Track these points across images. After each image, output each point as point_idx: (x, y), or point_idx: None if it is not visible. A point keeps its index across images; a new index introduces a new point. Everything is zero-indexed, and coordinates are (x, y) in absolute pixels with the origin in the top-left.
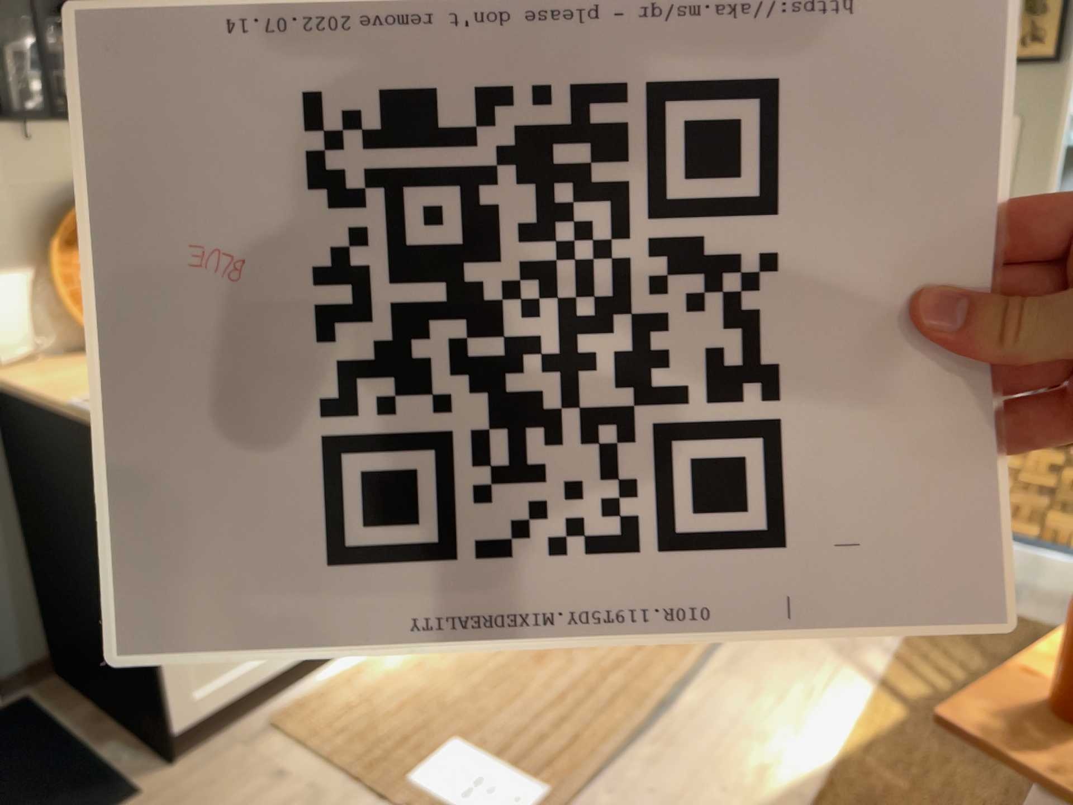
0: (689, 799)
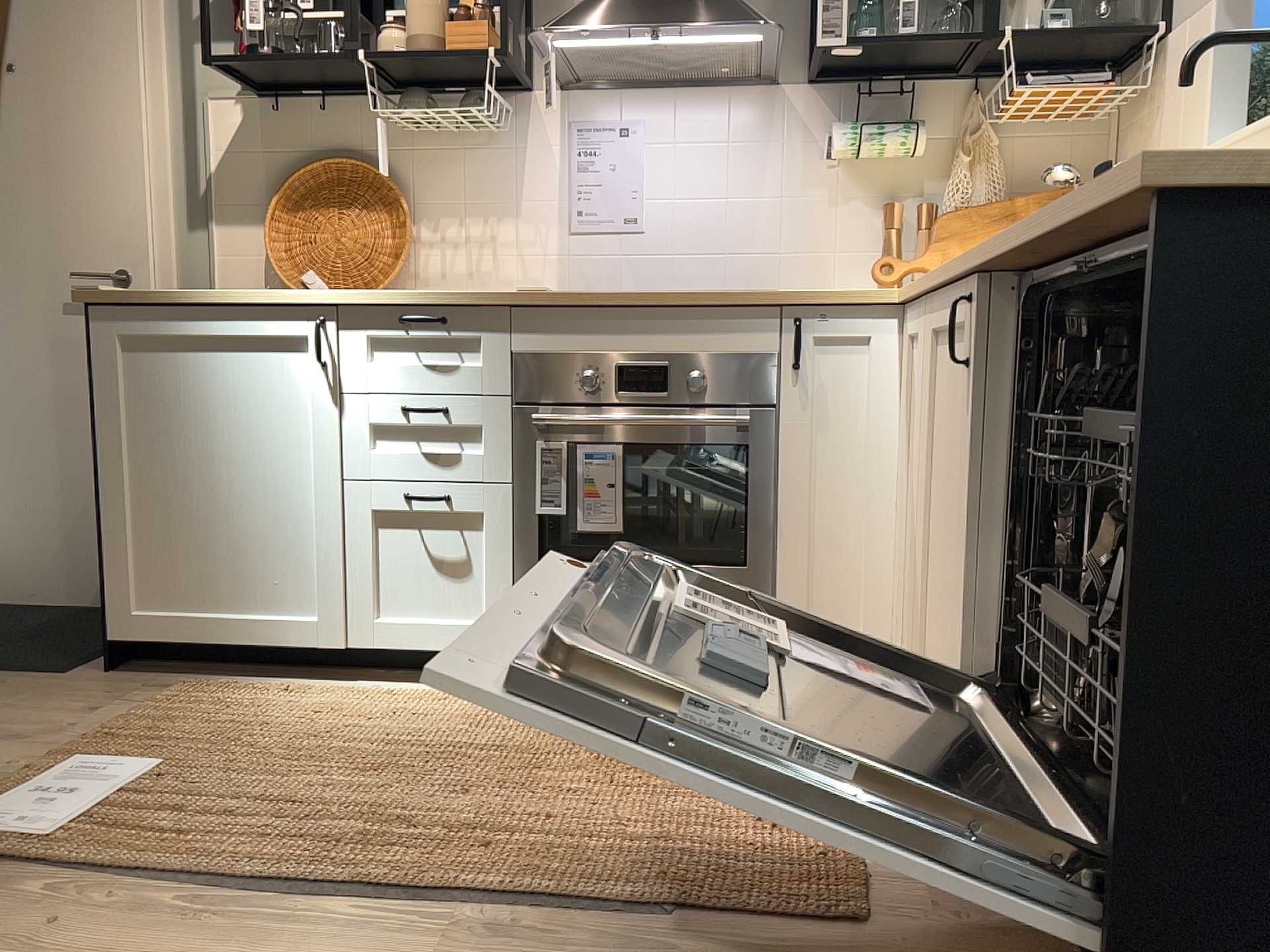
0: None
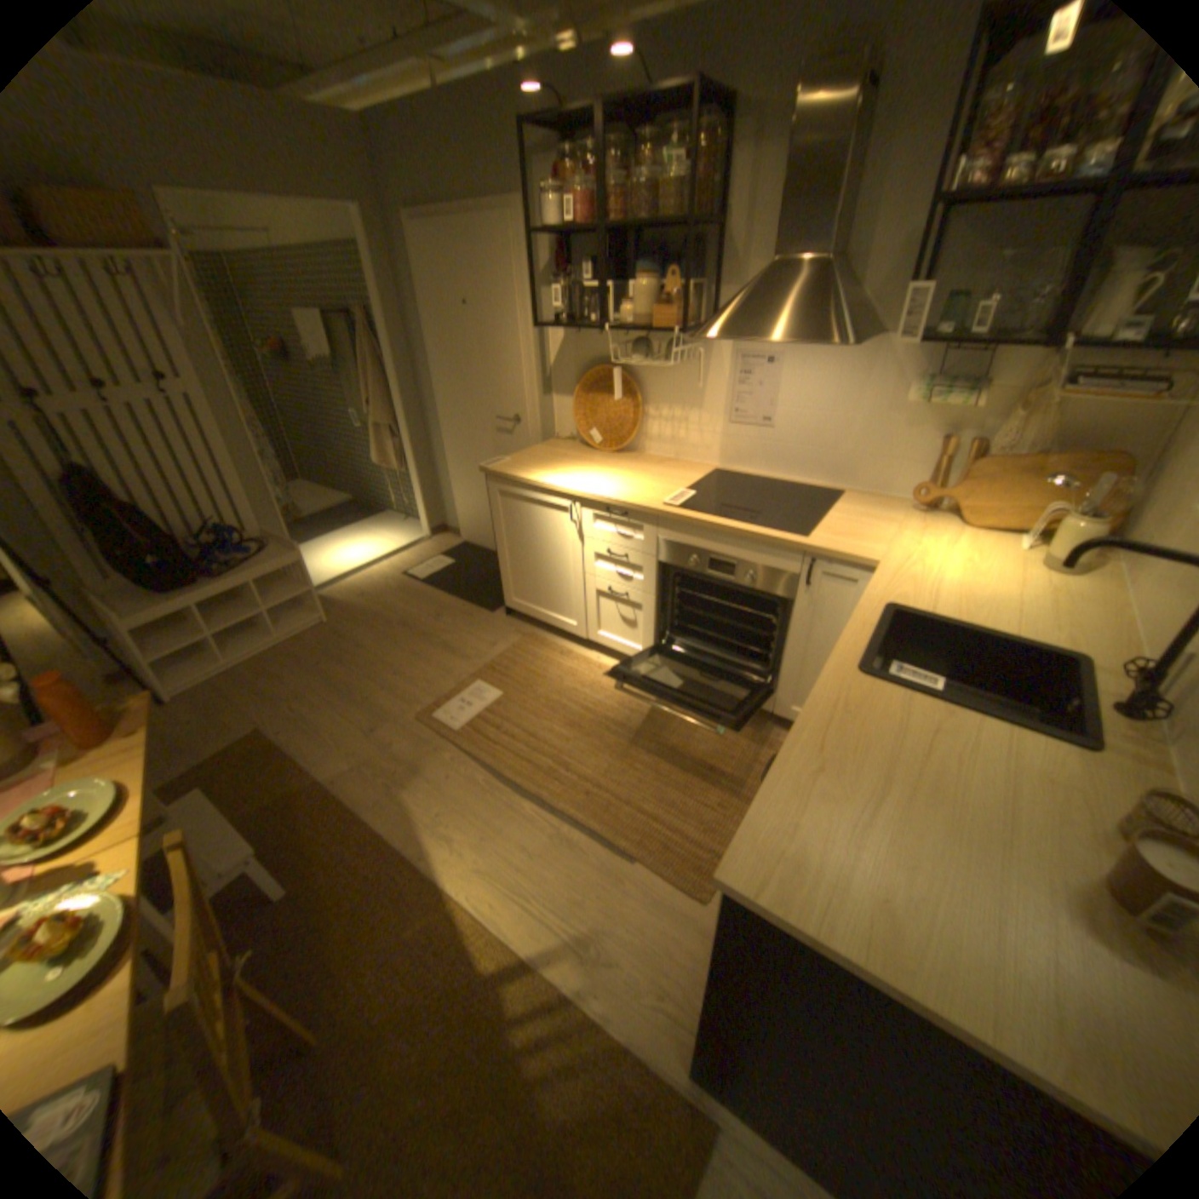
0: (438, 794)
